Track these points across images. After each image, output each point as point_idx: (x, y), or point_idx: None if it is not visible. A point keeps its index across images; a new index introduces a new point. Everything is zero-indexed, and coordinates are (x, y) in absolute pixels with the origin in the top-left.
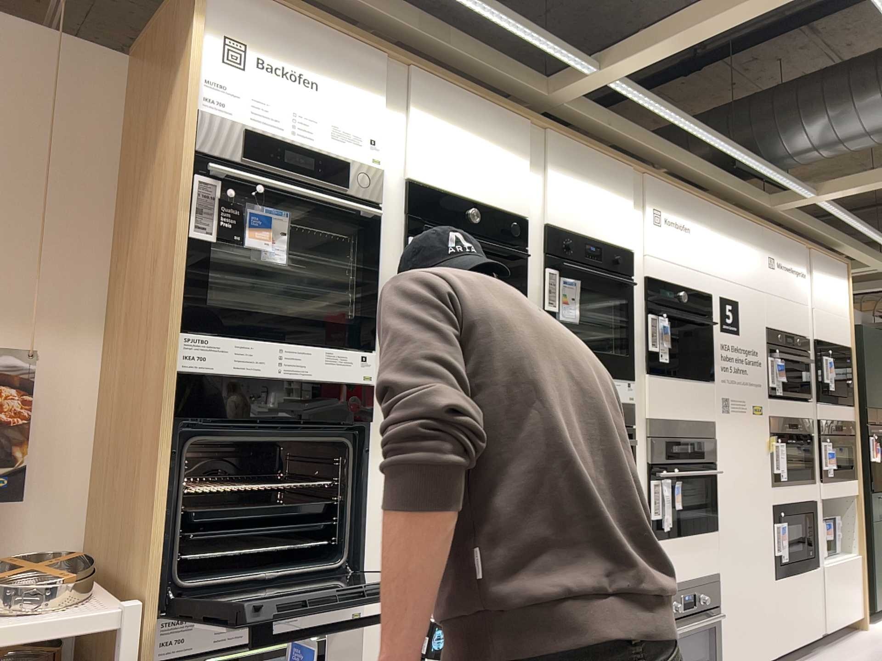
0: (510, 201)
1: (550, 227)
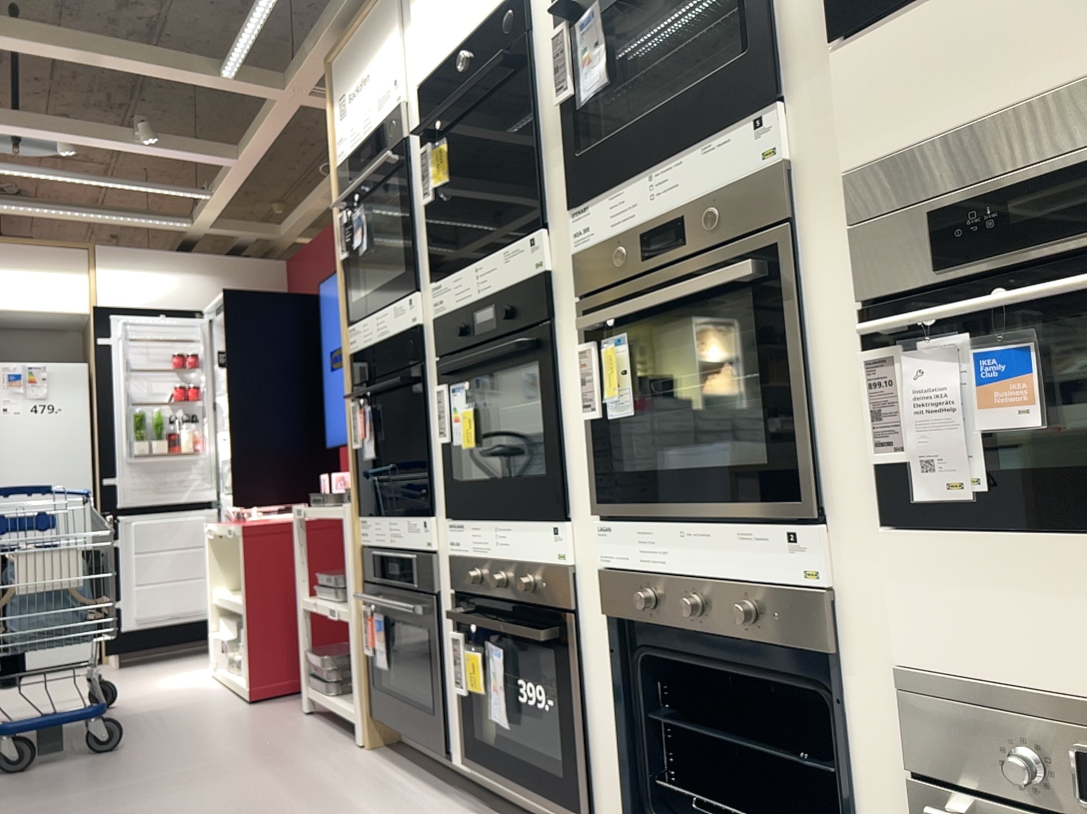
0: None
1: None
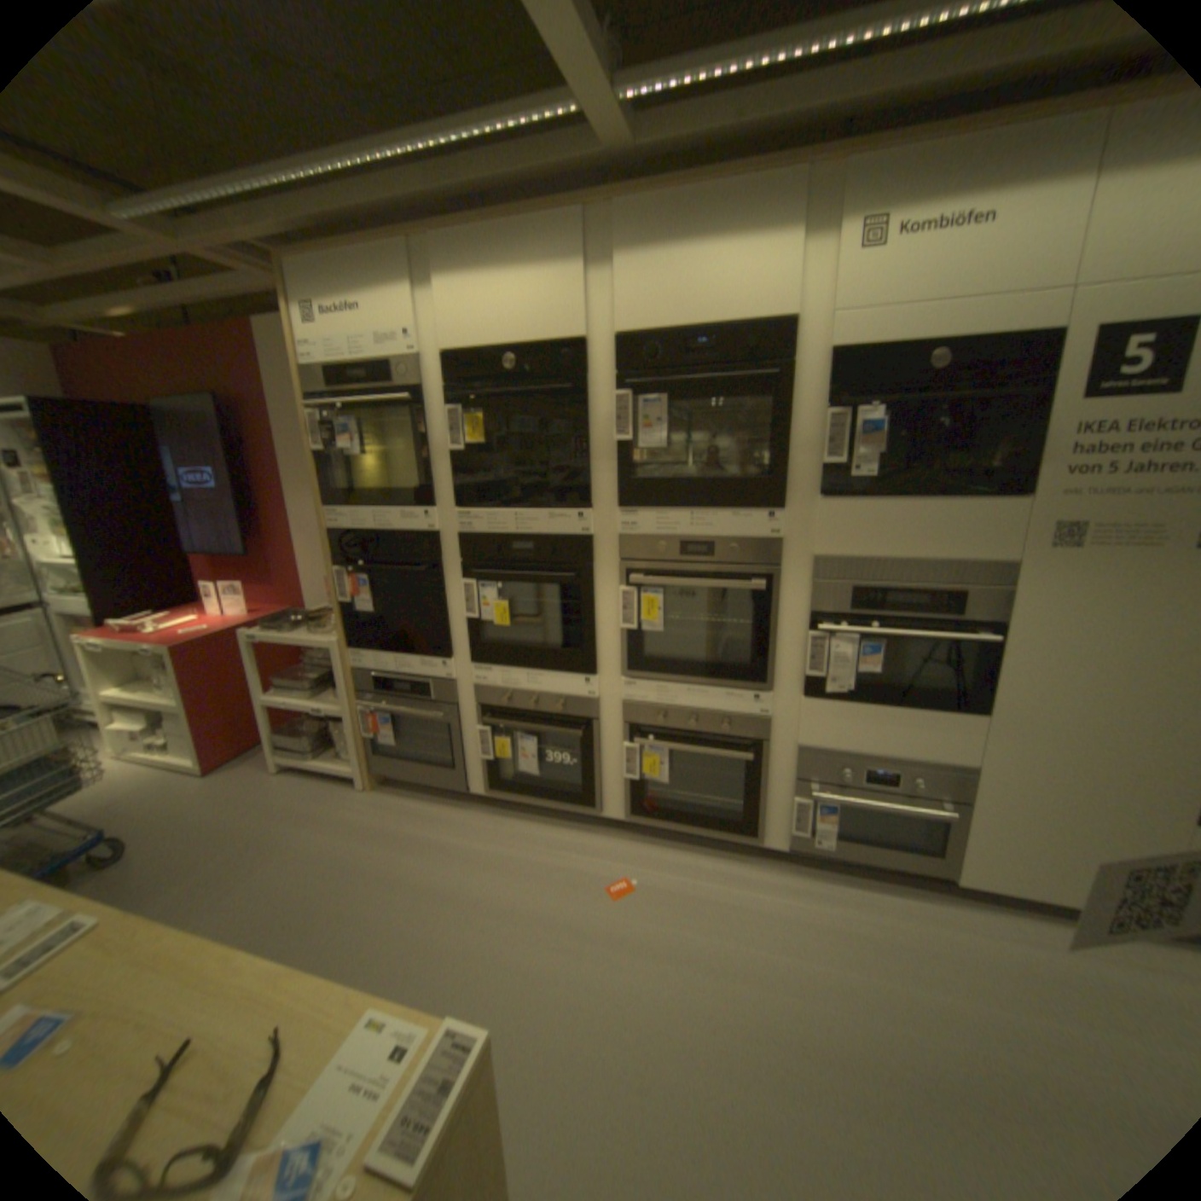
0: (558, 322)
1: (626, 331)
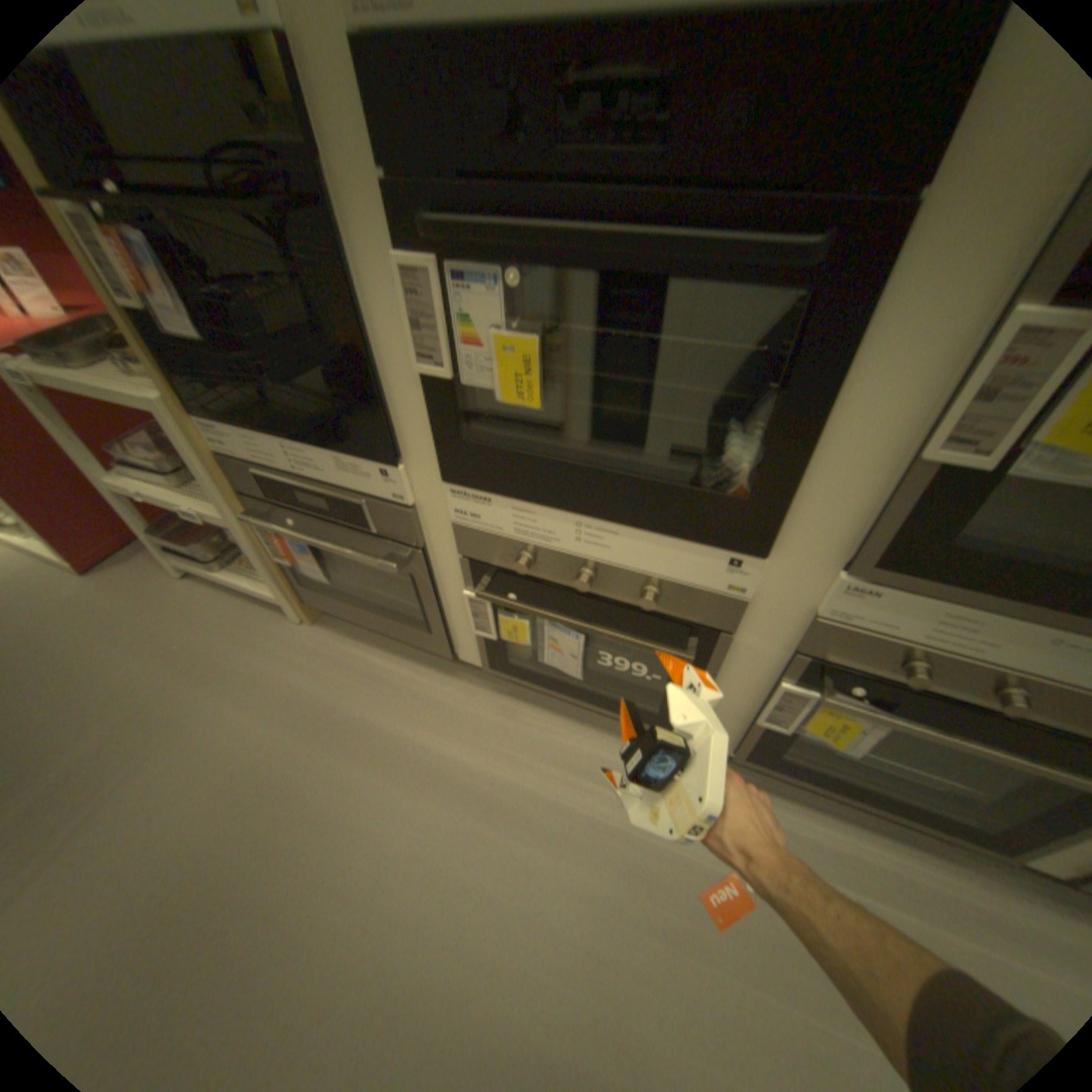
0: None
1: None
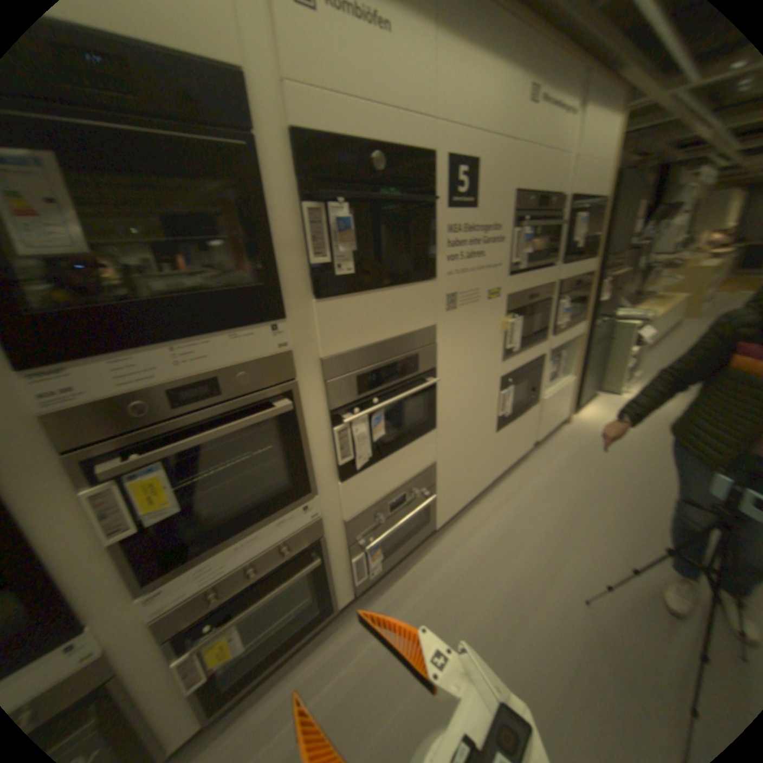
0: None
1: None
